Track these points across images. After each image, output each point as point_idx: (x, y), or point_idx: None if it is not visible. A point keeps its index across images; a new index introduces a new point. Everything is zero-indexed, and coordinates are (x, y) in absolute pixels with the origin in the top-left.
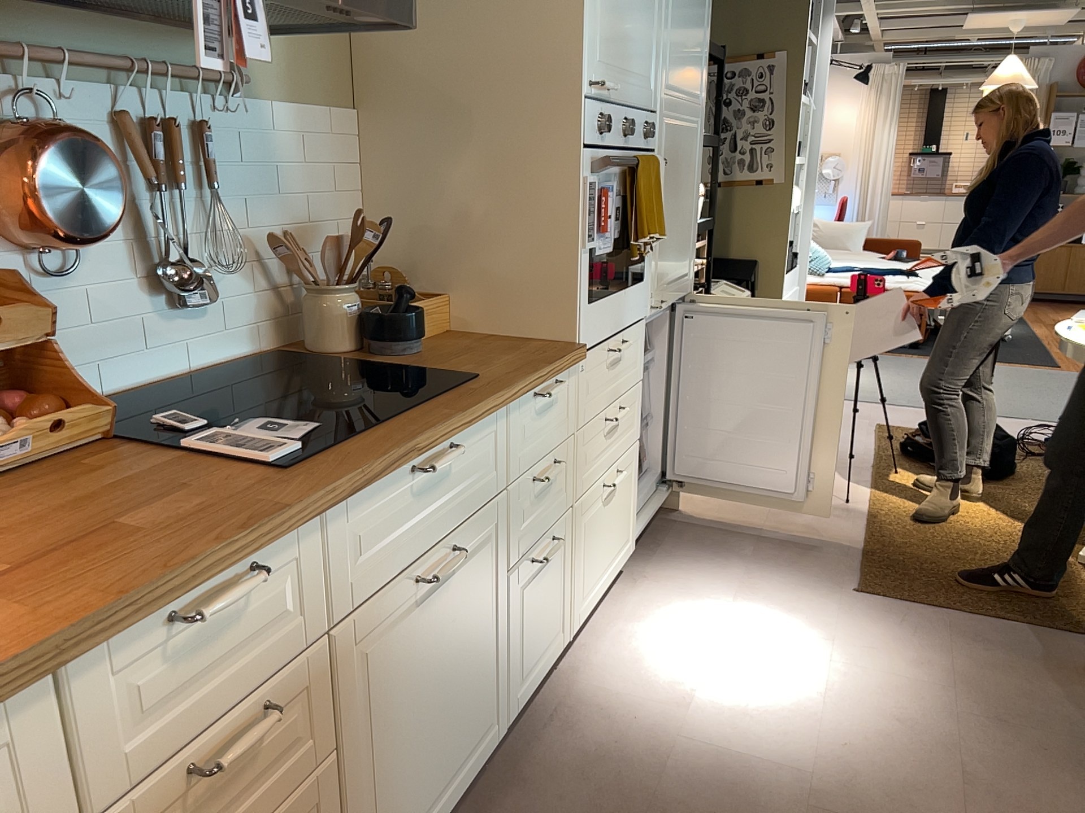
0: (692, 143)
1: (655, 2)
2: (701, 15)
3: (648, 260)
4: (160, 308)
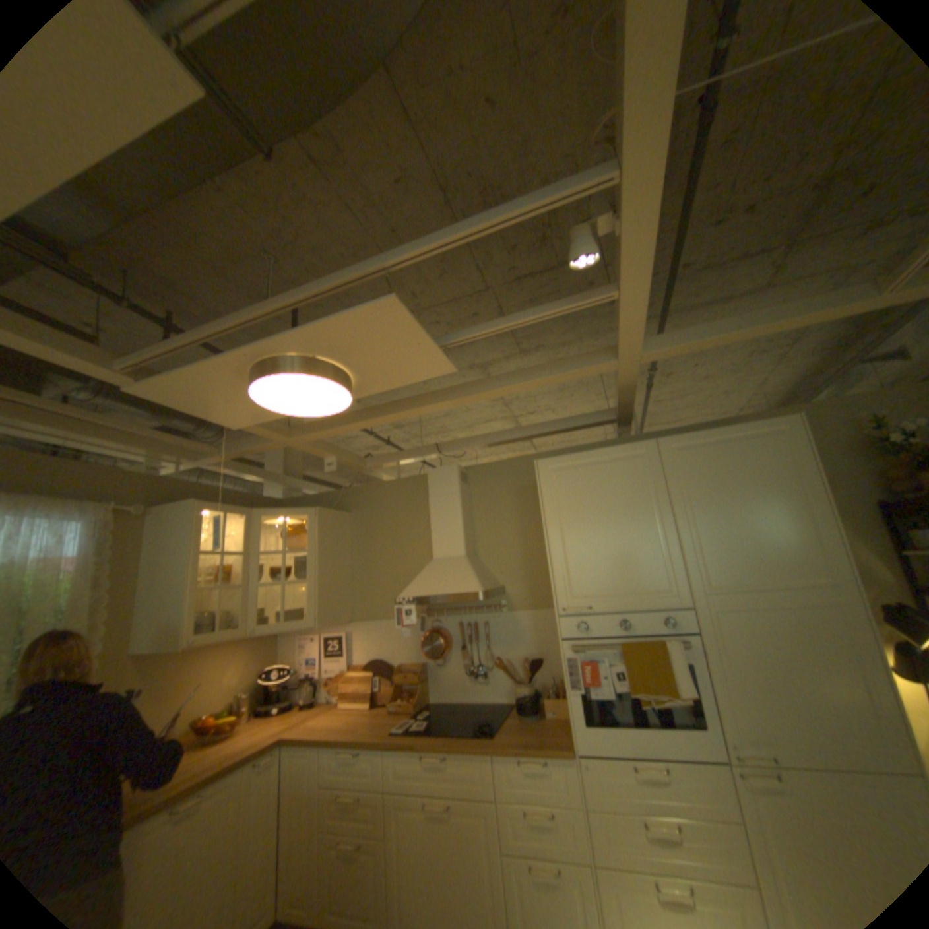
0: (814, 620)
1: (658, 546)
2: (790, 520)
3: (709, 716)
4: (471, 680)
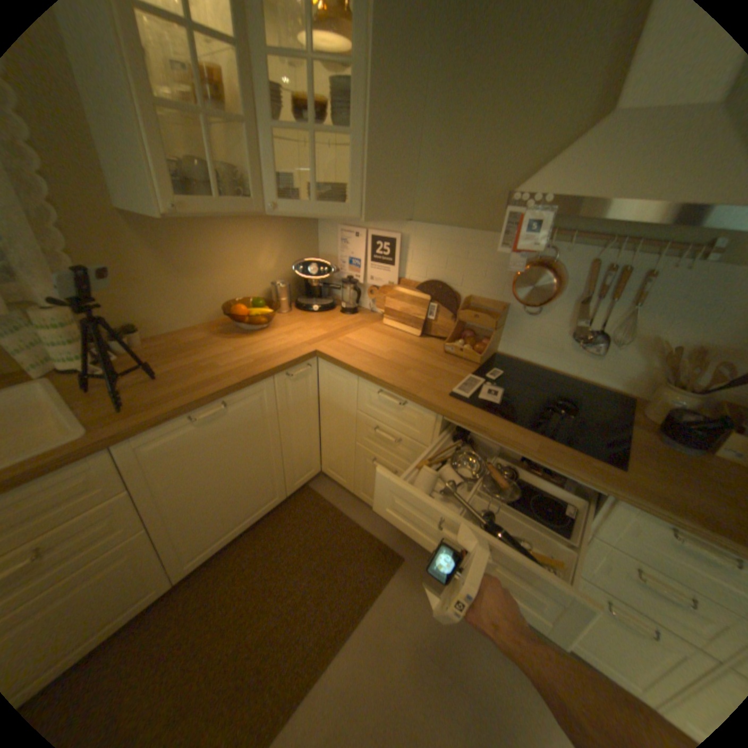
0: None
1: None
2: None
3: None
4: (575, 345)
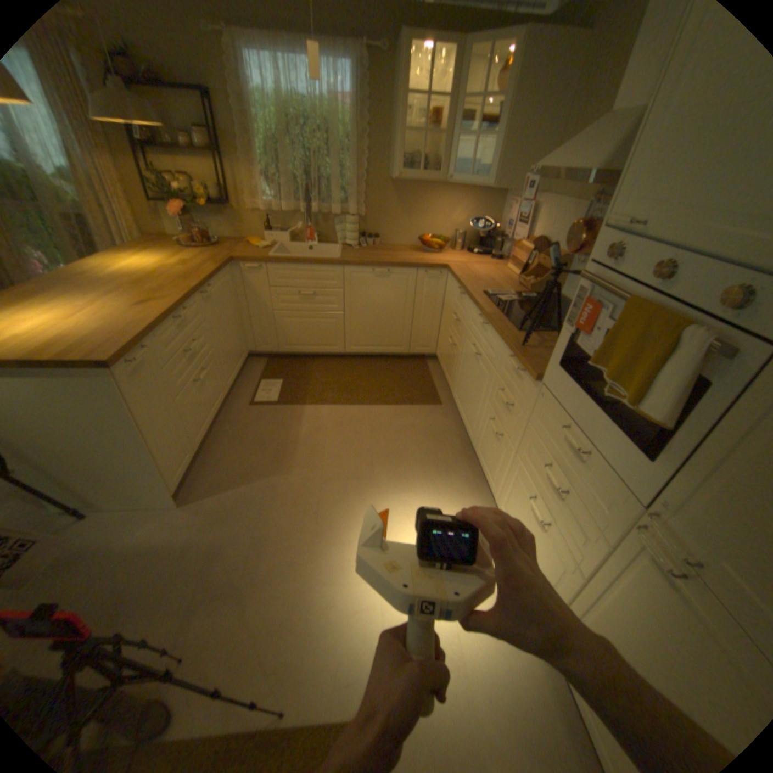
0: None
1: None
2: None
3: (670, 455)
4: None
